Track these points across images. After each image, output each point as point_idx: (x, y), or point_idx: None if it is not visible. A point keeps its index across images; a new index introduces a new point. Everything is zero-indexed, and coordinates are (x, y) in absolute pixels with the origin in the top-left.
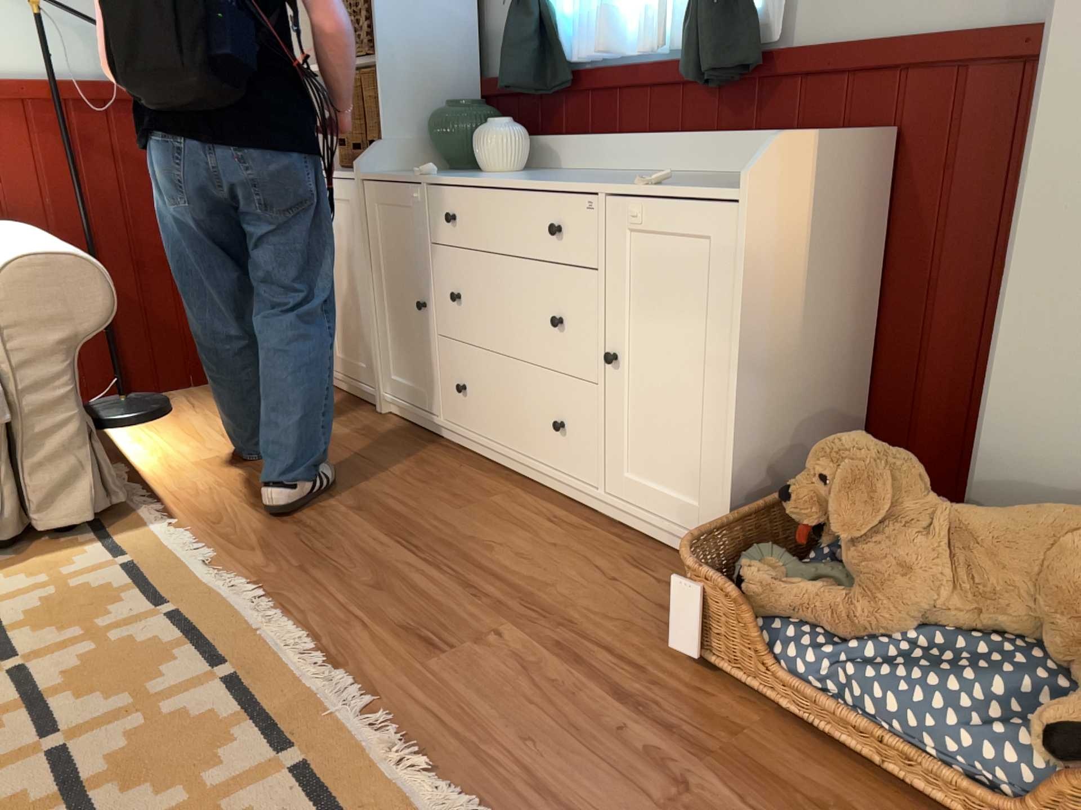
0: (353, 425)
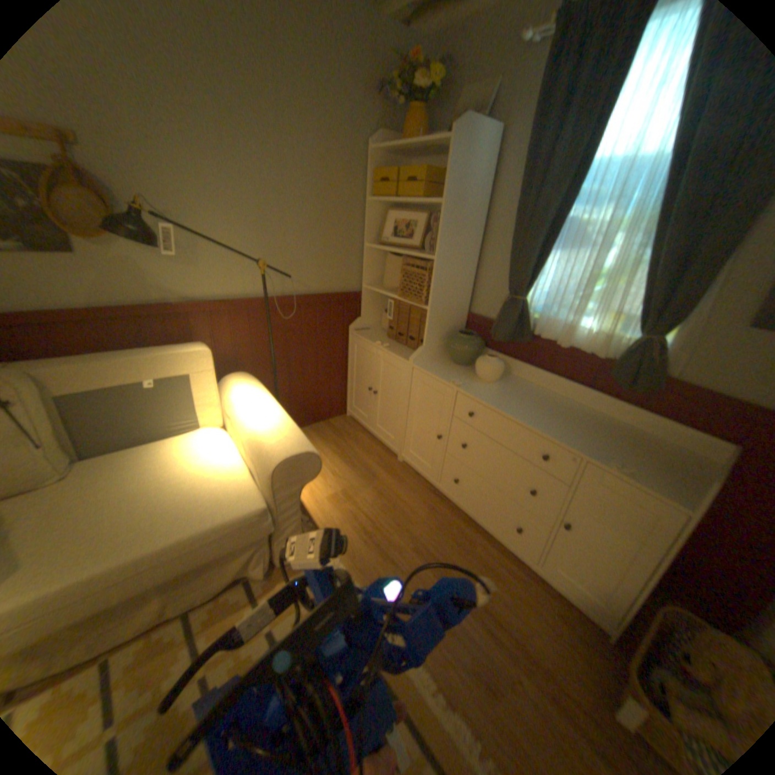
0: (391, 471)
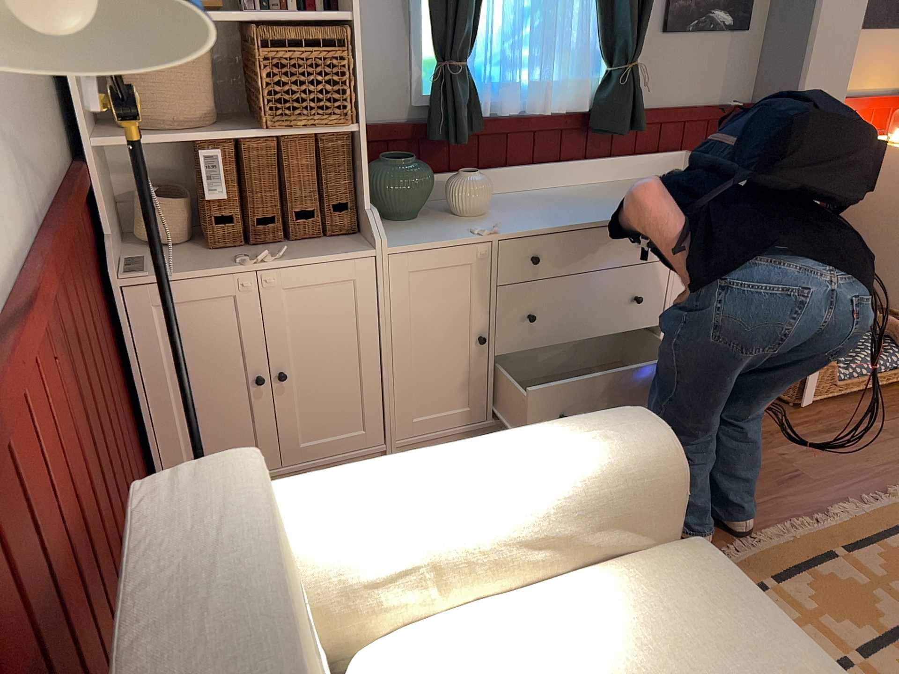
0: None
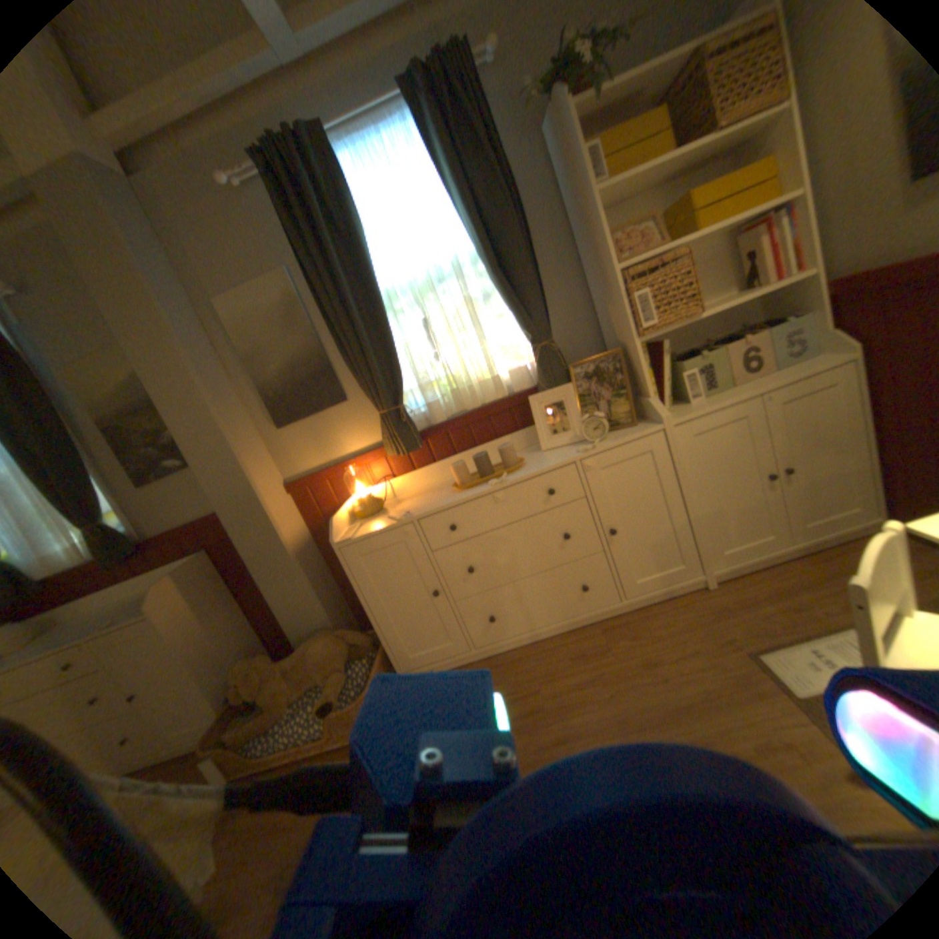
0: None
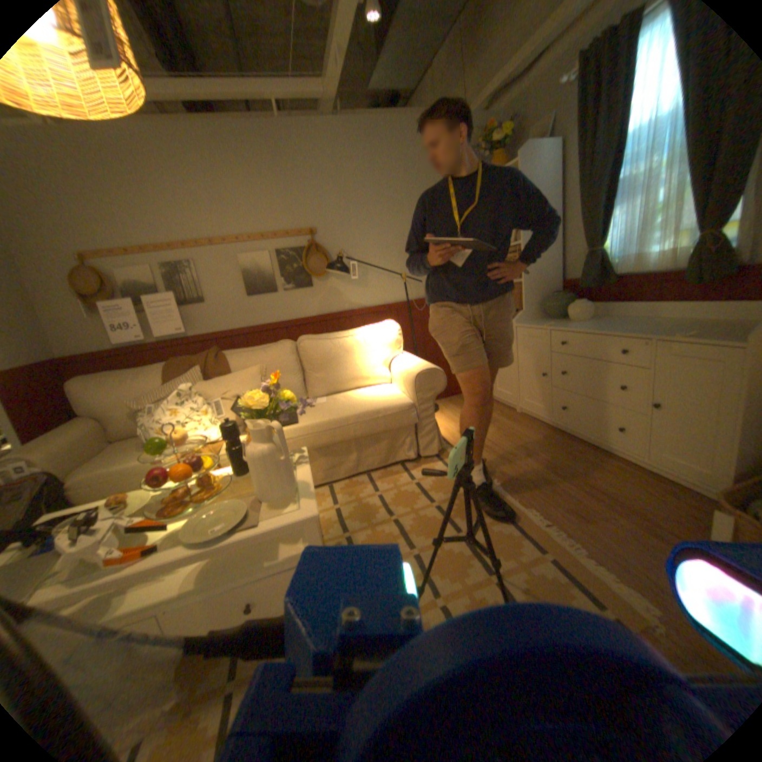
0: (510, 418)
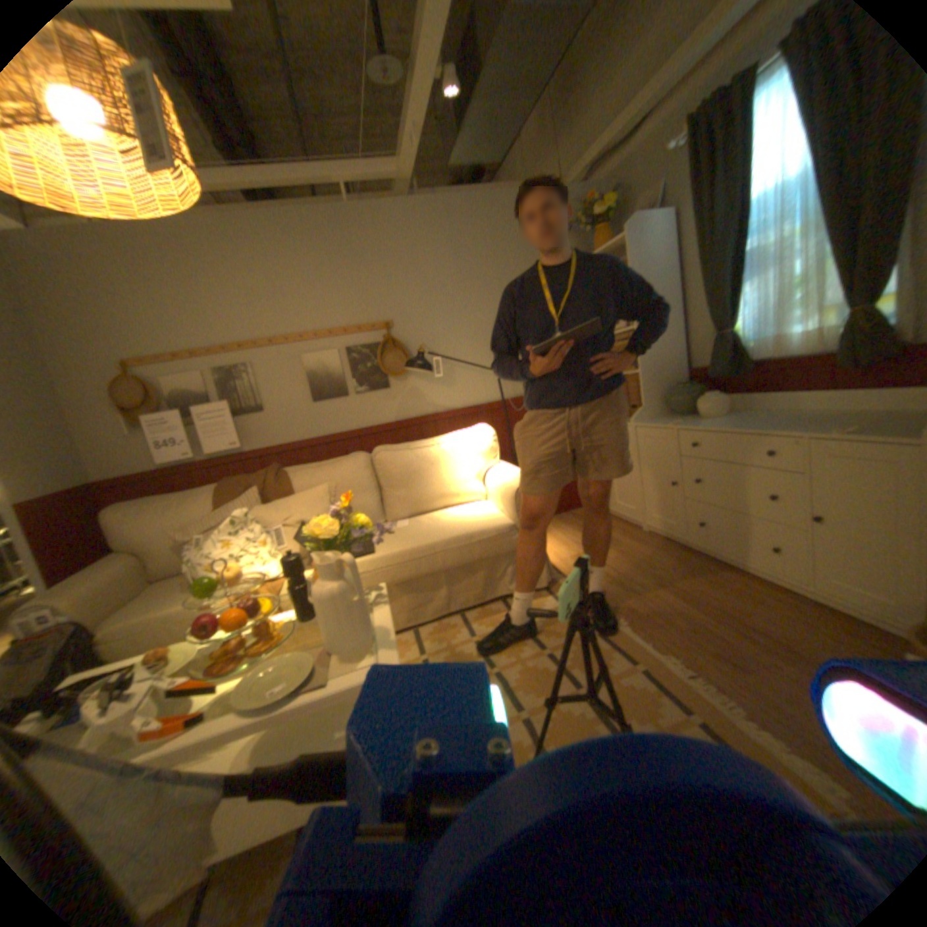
0: (635, 539)
